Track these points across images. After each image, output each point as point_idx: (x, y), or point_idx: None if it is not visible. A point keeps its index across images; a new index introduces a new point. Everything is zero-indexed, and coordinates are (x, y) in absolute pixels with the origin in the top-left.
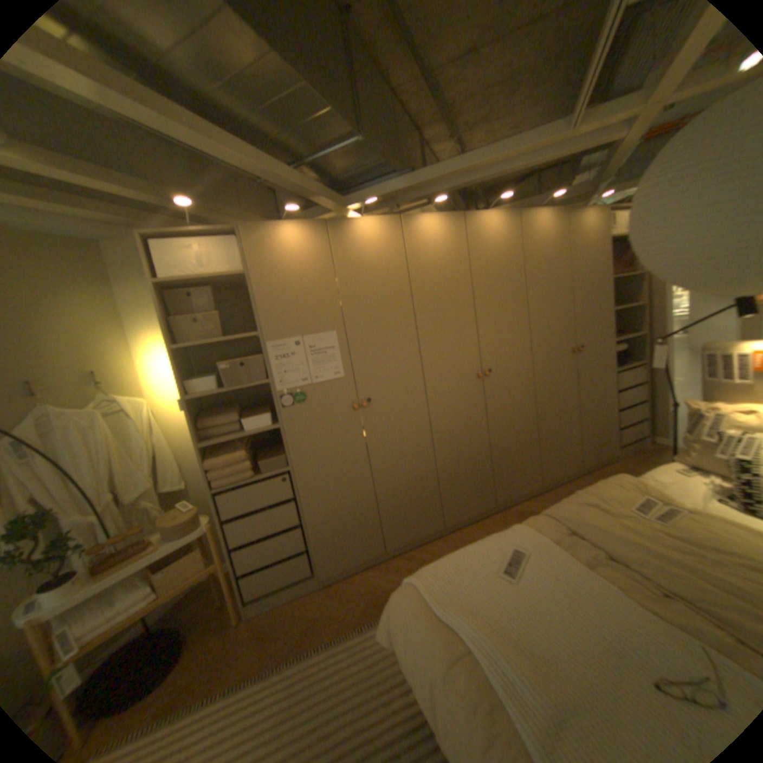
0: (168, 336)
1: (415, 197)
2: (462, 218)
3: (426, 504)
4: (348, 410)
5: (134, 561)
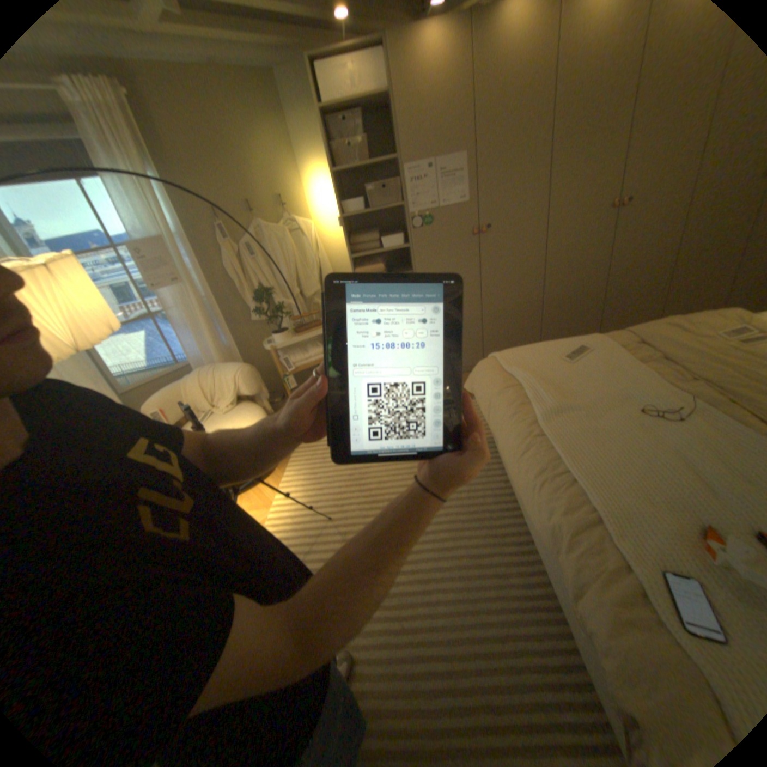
0: (329, 160)
1: None
2: None
3: (525, 330)
4: (467, 236)
5: (315, 329)
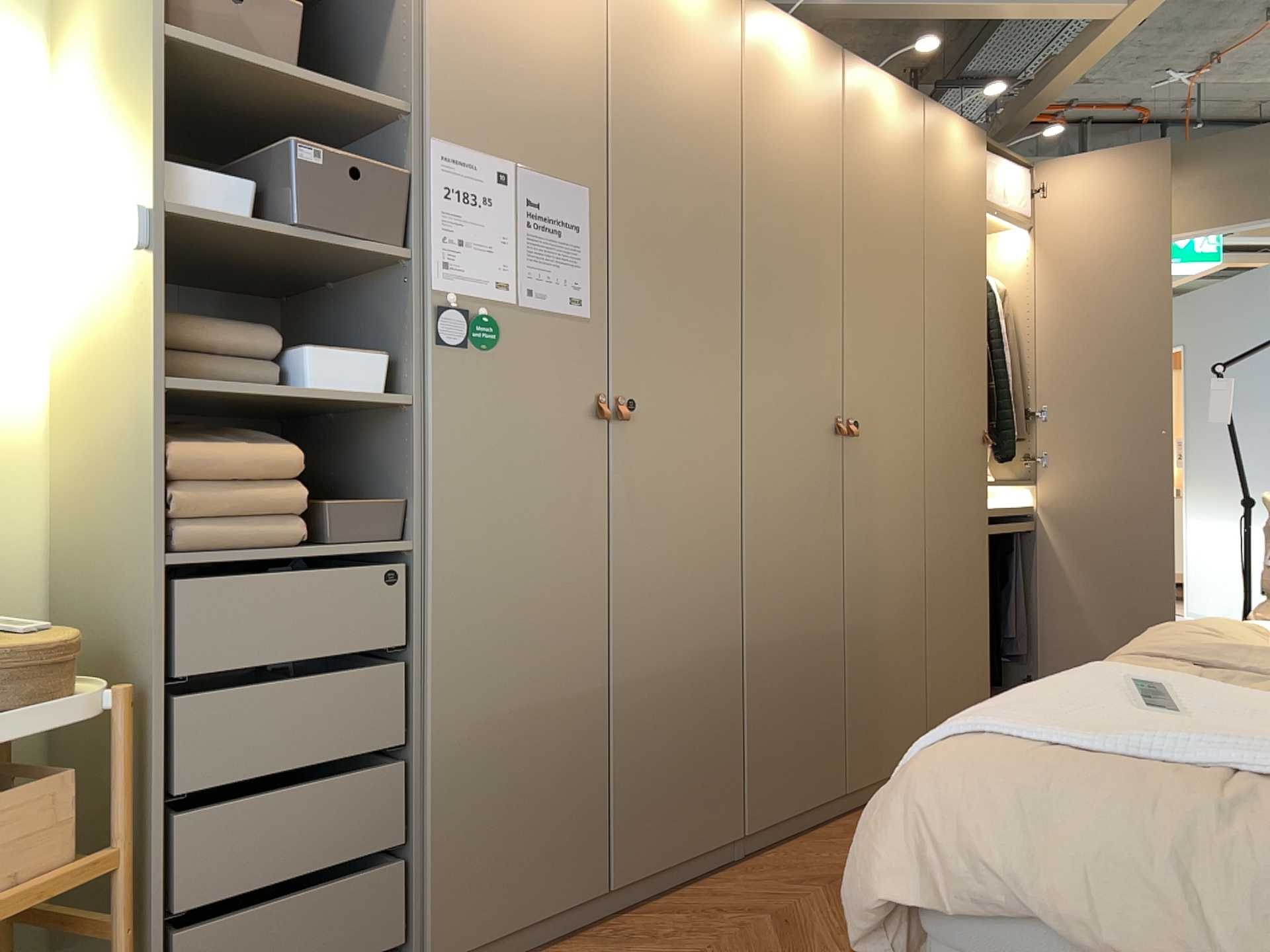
0: None
1: None
2: (837, 62)
3: (714, 750)
4: (583, 414)
5: None
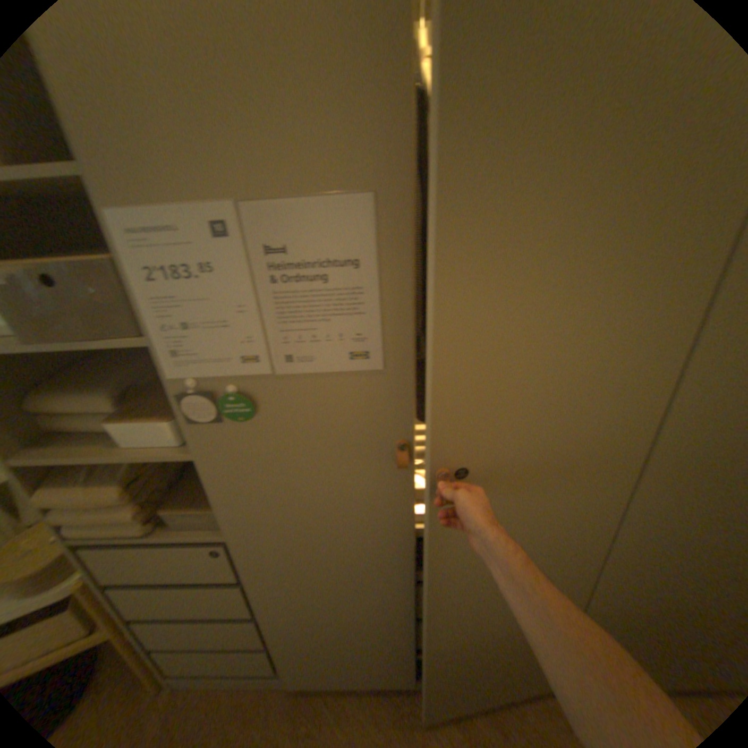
0: None
1: None
2: None
3: (528, 654)
4: (380, 460)
5: None
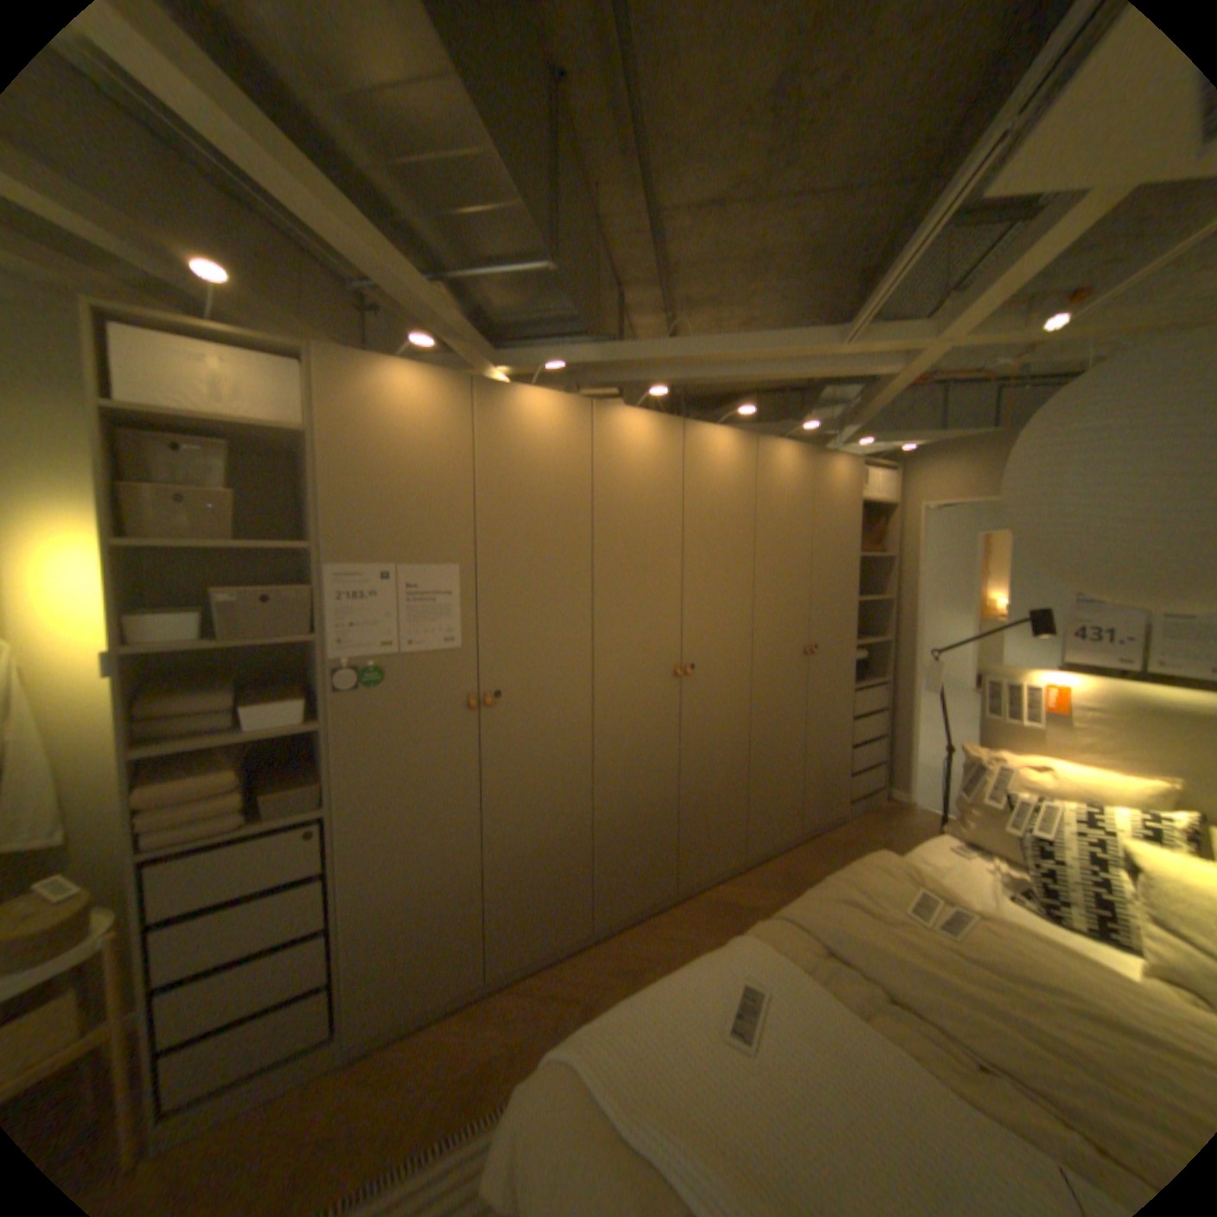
0: (112, 519)
1: (609, 381)
2: (680, 428)
3: (567, 889)
4: (457, 709)
5: None
